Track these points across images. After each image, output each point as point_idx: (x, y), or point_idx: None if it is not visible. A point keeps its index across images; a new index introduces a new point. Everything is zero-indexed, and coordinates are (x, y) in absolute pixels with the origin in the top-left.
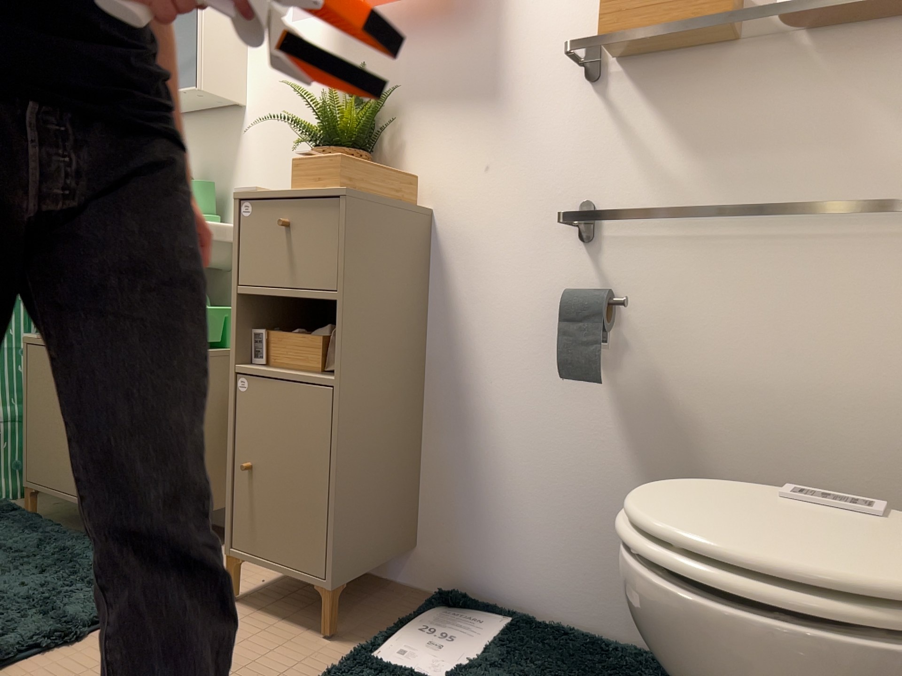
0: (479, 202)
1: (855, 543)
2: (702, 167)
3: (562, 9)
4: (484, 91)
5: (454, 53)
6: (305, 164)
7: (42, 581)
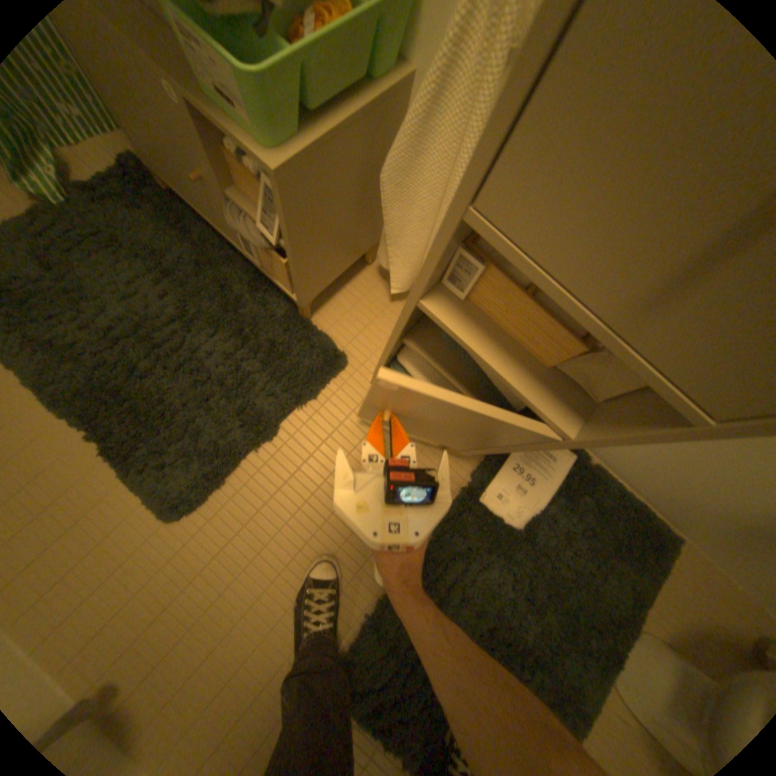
0: None
1: None
2: None
3: None
4: None
5: None
6: None
7: (225, 350)
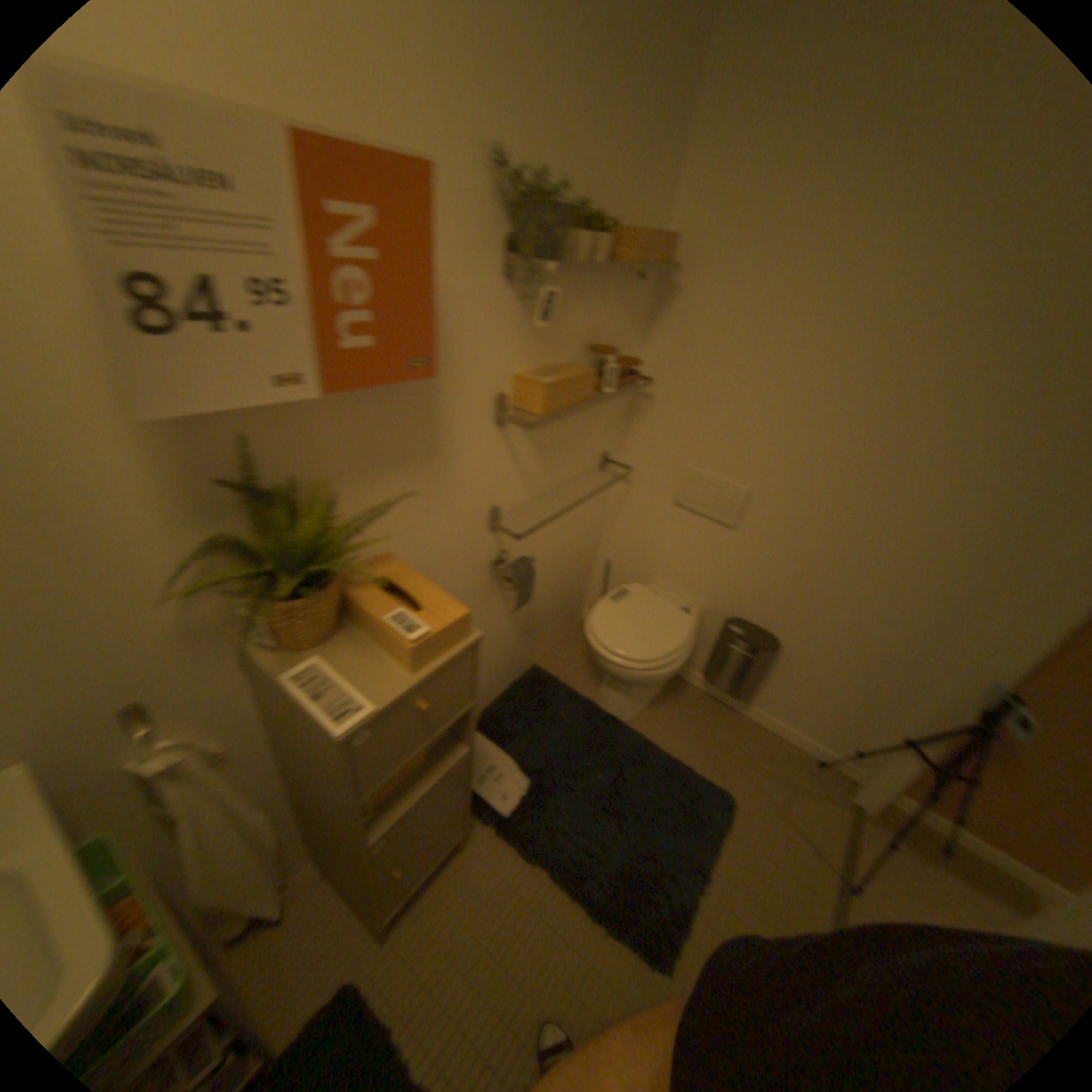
0: (426, 540)
1: (663, 617)
2: (546, 468)
3: (485, 365)
4: (423, 445)
5: (390, 409)
6: (430, 642)
7: None
